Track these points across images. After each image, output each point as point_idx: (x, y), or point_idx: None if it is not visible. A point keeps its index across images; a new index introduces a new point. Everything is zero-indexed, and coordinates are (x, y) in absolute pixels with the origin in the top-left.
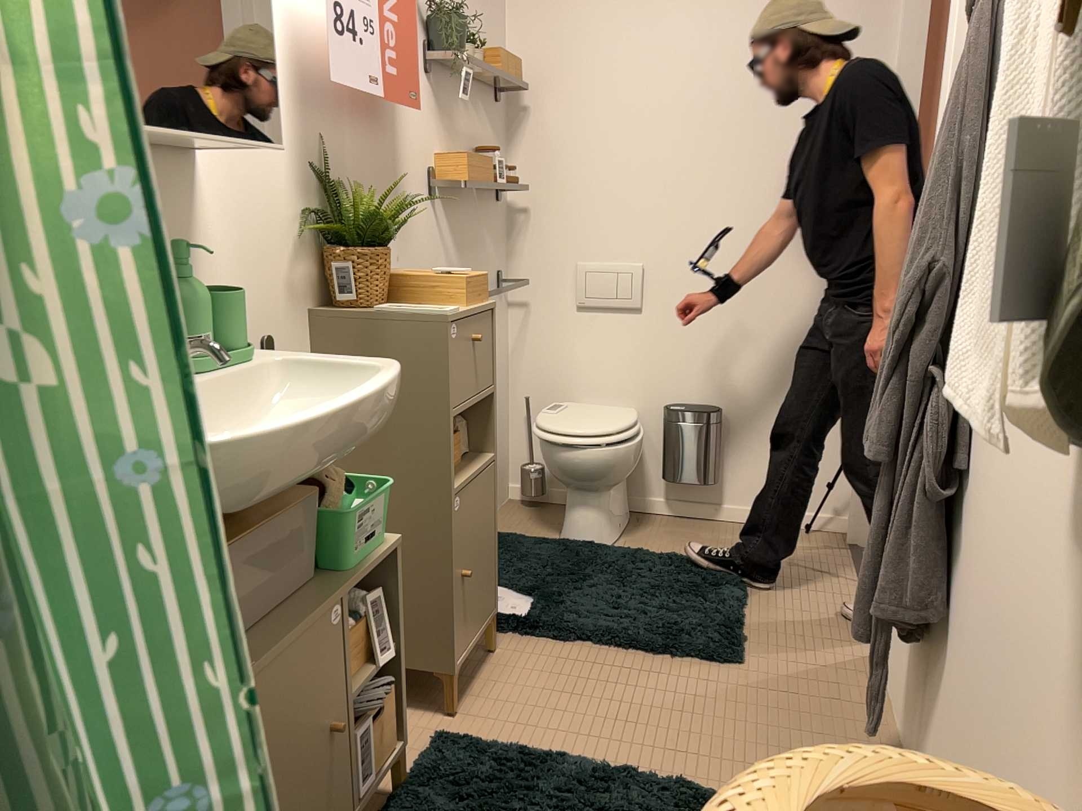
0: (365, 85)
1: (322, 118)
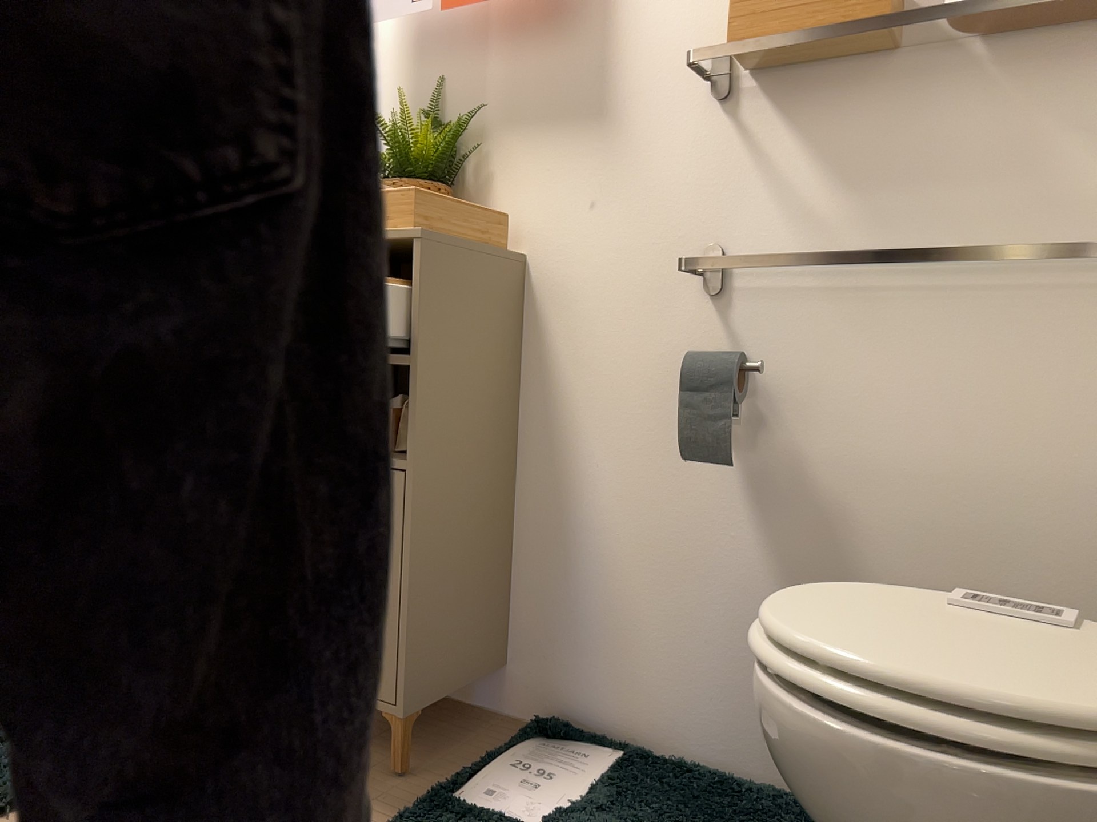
0: (404, 6)
1: (442, 57)
